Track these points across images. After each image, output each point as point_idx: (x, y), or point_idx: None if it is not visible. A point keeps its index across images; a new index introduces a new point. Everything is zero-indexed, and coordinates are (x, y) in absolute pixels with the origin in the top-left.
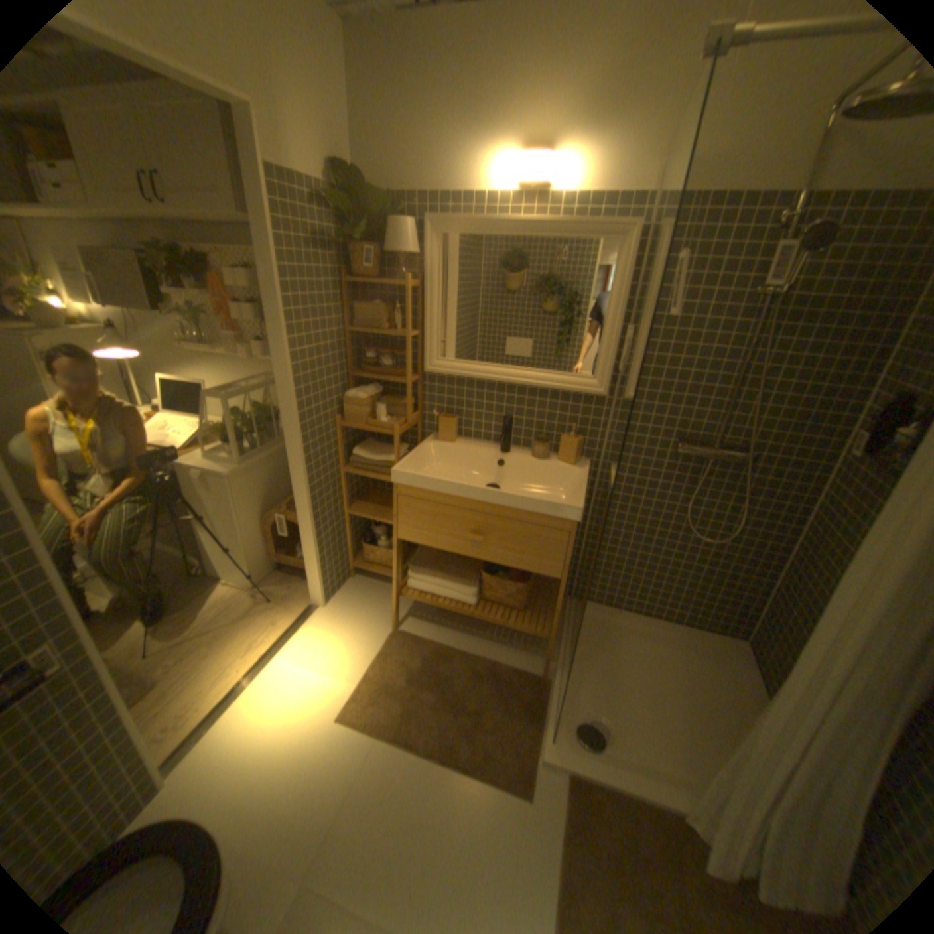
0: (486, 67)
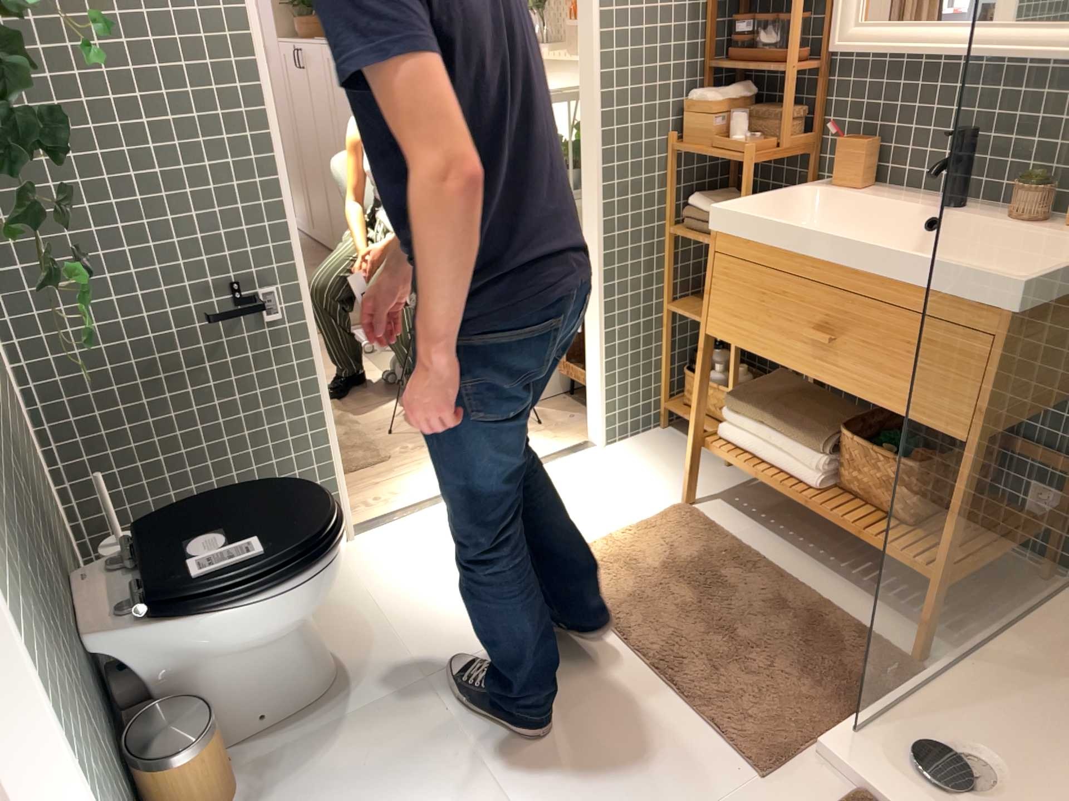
0: None
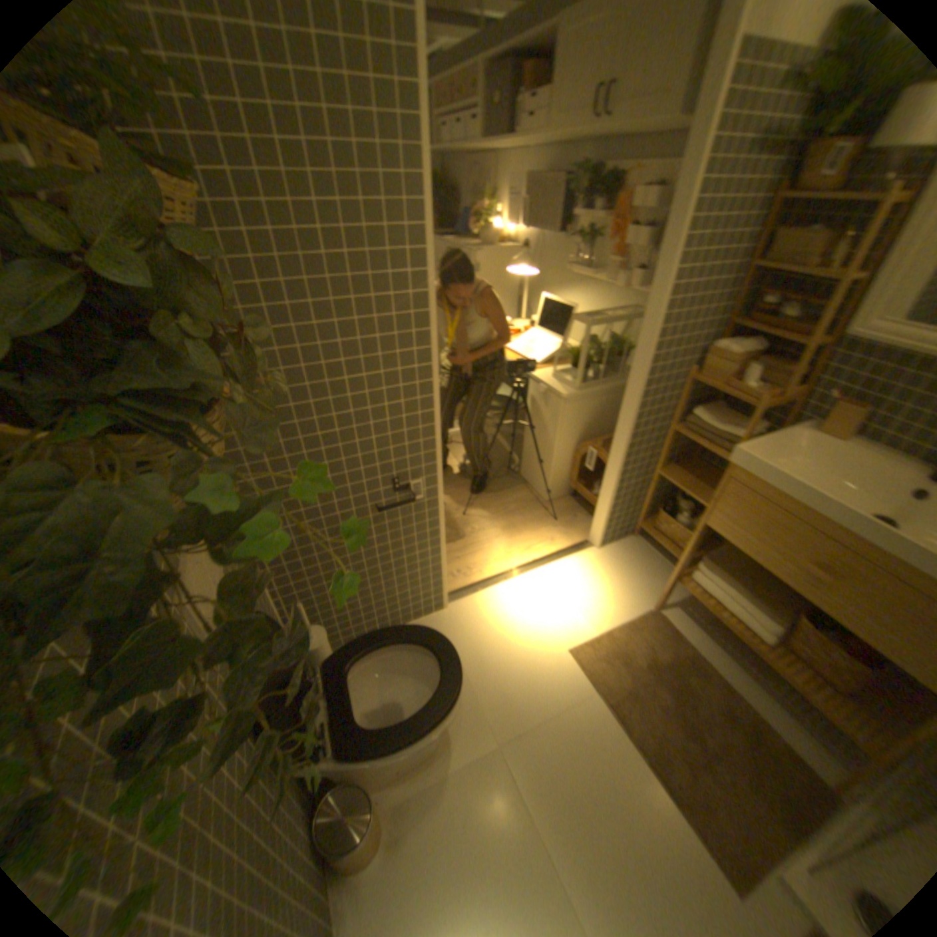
0: None
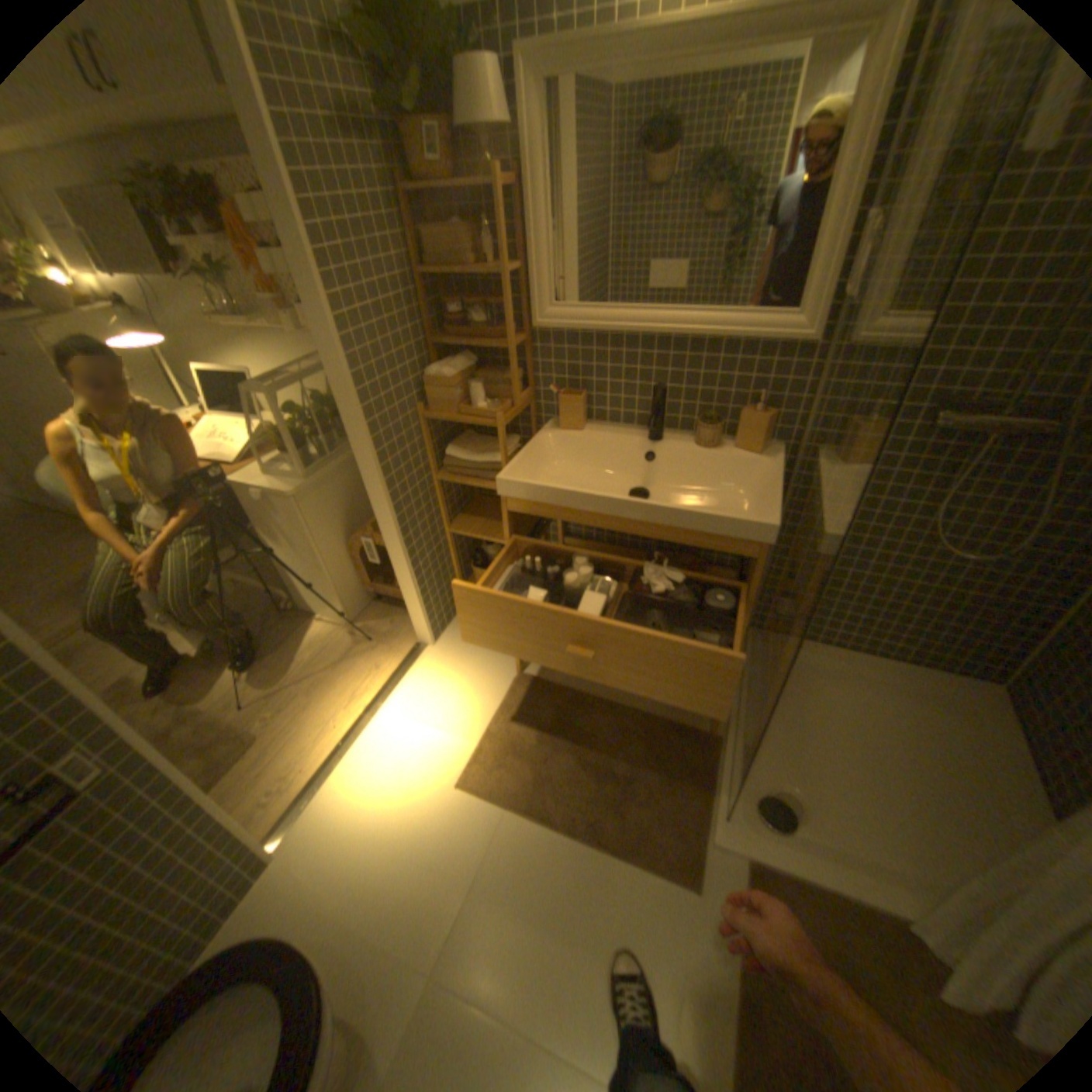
0: None
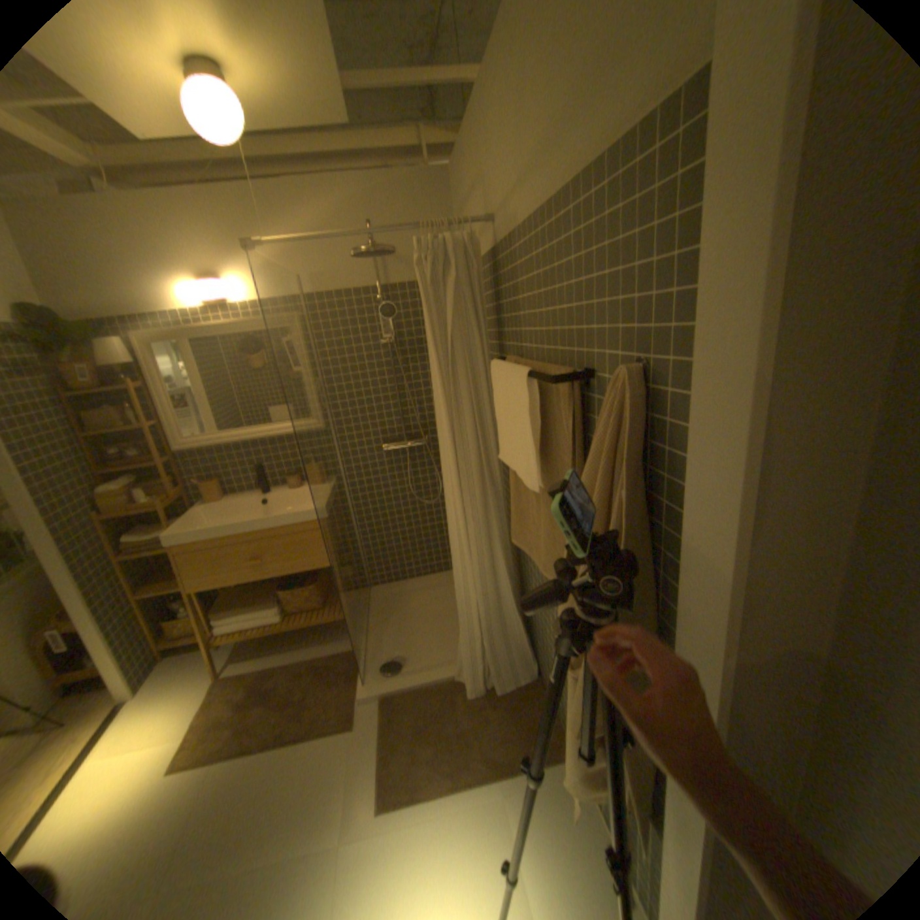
0: (144, 231)
